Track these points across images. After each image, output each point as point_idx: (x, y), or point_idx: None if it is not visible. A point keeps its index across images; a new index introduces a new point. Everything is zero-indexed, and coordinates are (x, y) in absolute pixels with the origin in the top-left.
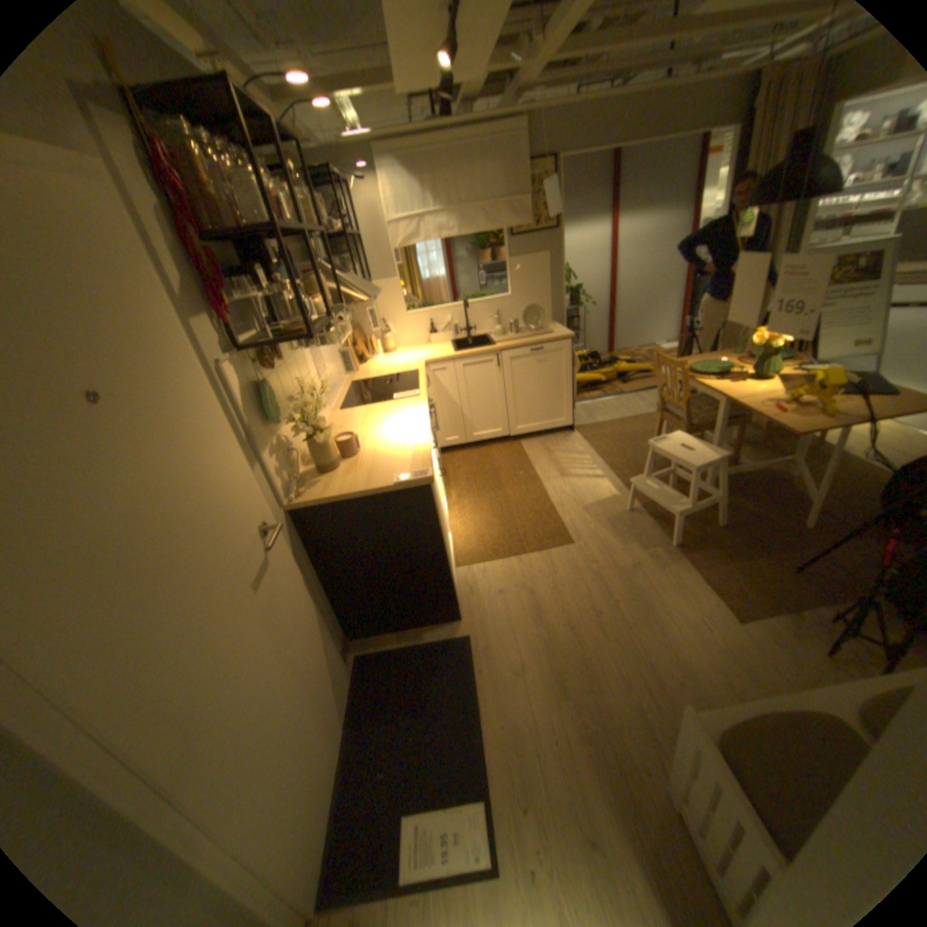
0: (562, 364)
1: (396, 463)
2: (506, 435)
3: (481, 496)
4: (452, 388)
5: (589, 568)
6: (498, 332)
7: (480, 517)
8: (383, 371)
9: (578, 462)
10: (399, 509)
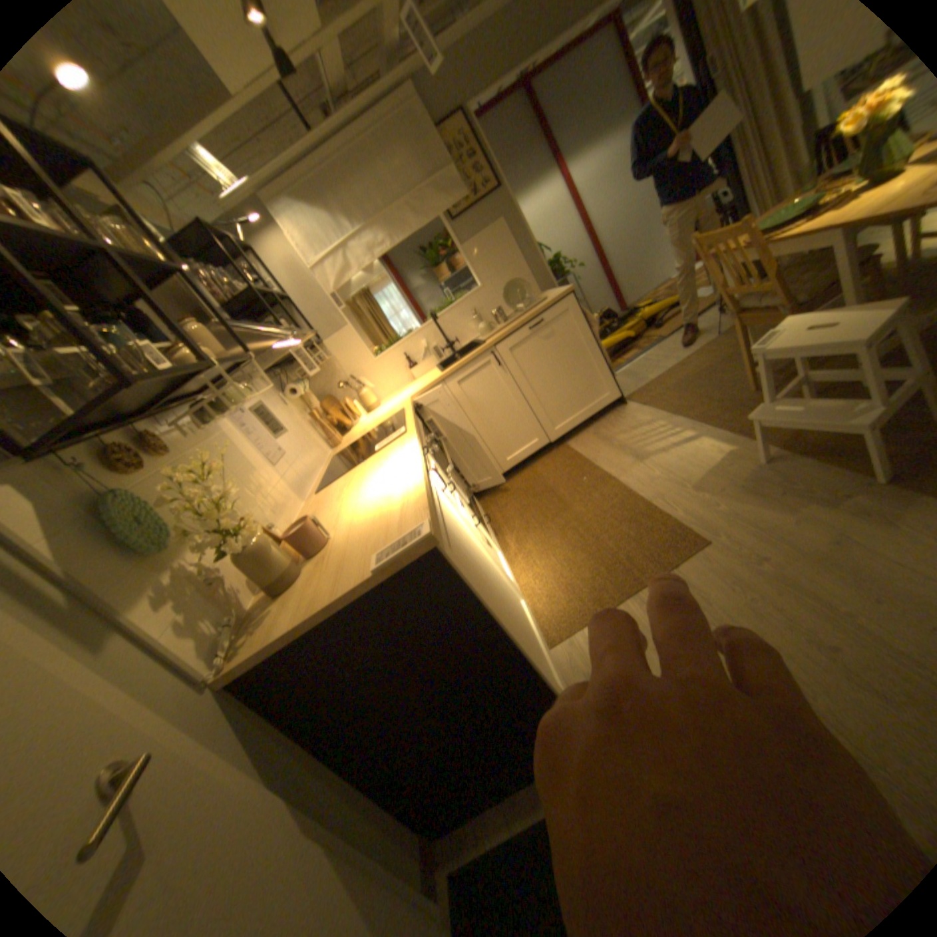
0: (576, 331)
1: (377, 533)
2: (547, 441)
3: (547, 528)
4: (458, 414)
5: (762, 574)
6: (486, 331)
7: (557, 557)
8: (367, 429)
9: (654, 433)
10: (405, 610)
